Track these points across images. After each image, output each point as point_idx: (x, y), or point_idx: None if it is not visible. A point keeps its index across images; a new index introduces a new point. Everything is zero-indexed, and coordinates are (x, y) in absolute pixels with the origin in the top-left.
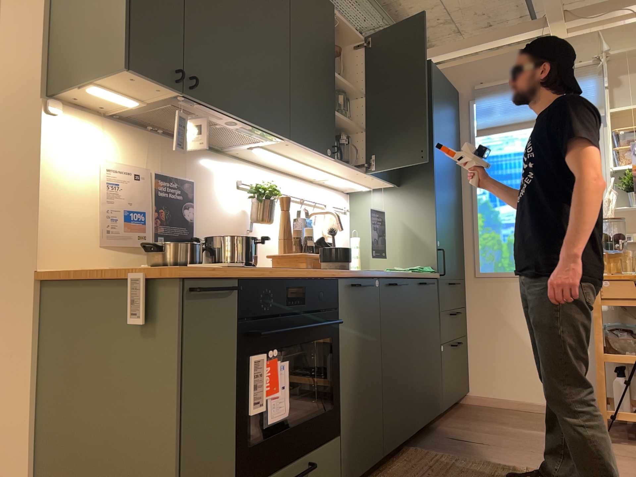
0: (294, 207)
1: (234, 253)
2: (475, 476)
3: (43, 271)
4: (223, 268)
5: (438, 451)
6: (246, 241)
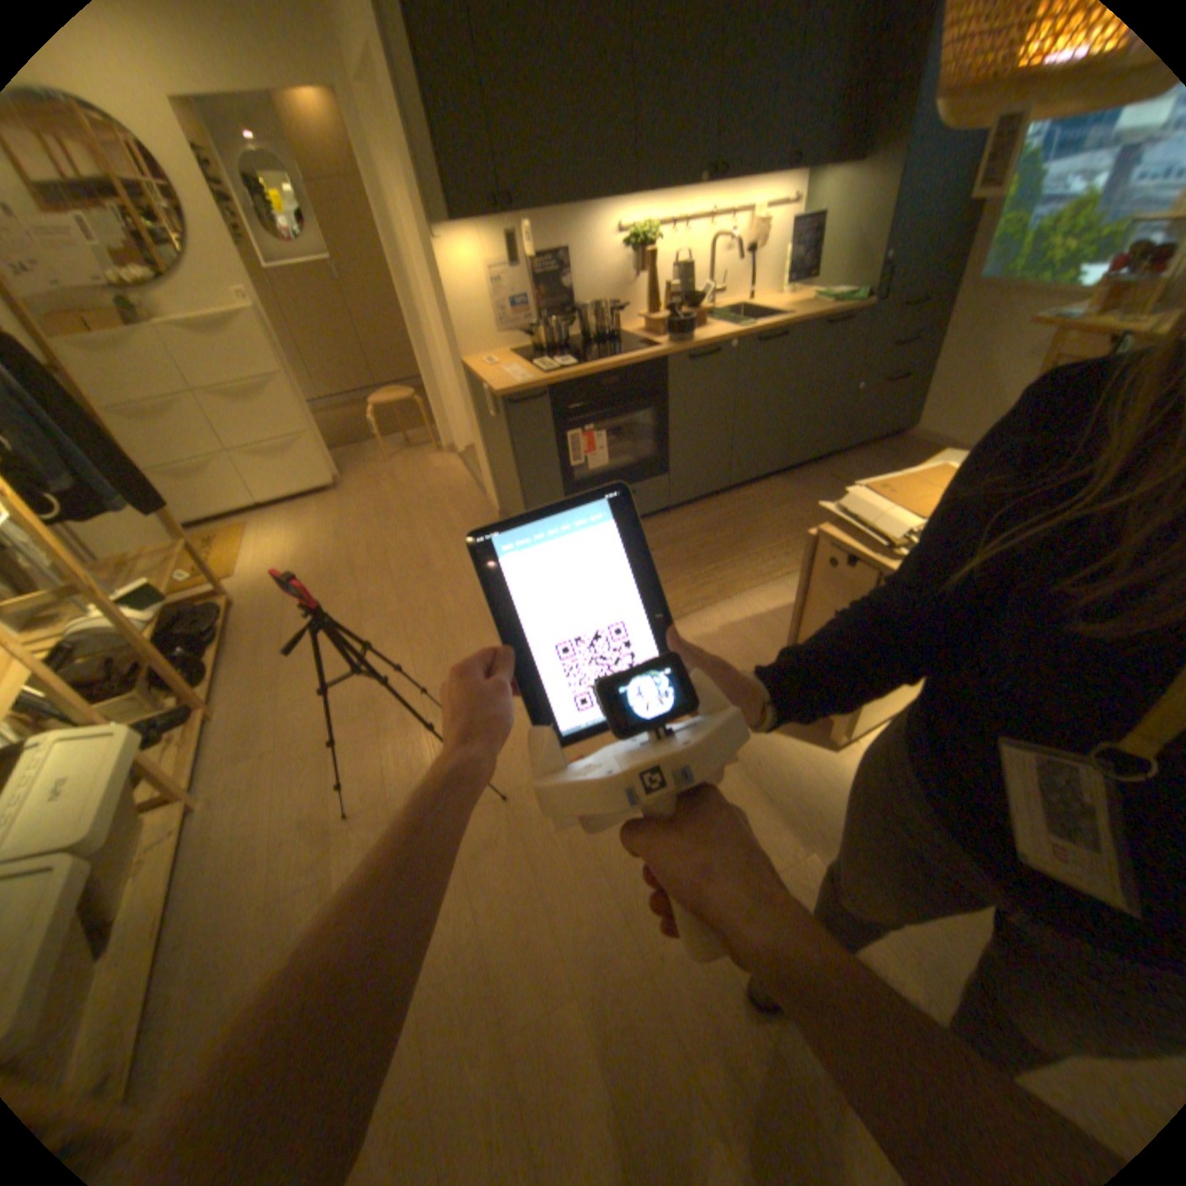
0: (709, 220)
1: (604, 318)
2: (795, 515)
3: (463, 361)
4: (542, 376)
5: (799, 486)
6: (615, 304)
